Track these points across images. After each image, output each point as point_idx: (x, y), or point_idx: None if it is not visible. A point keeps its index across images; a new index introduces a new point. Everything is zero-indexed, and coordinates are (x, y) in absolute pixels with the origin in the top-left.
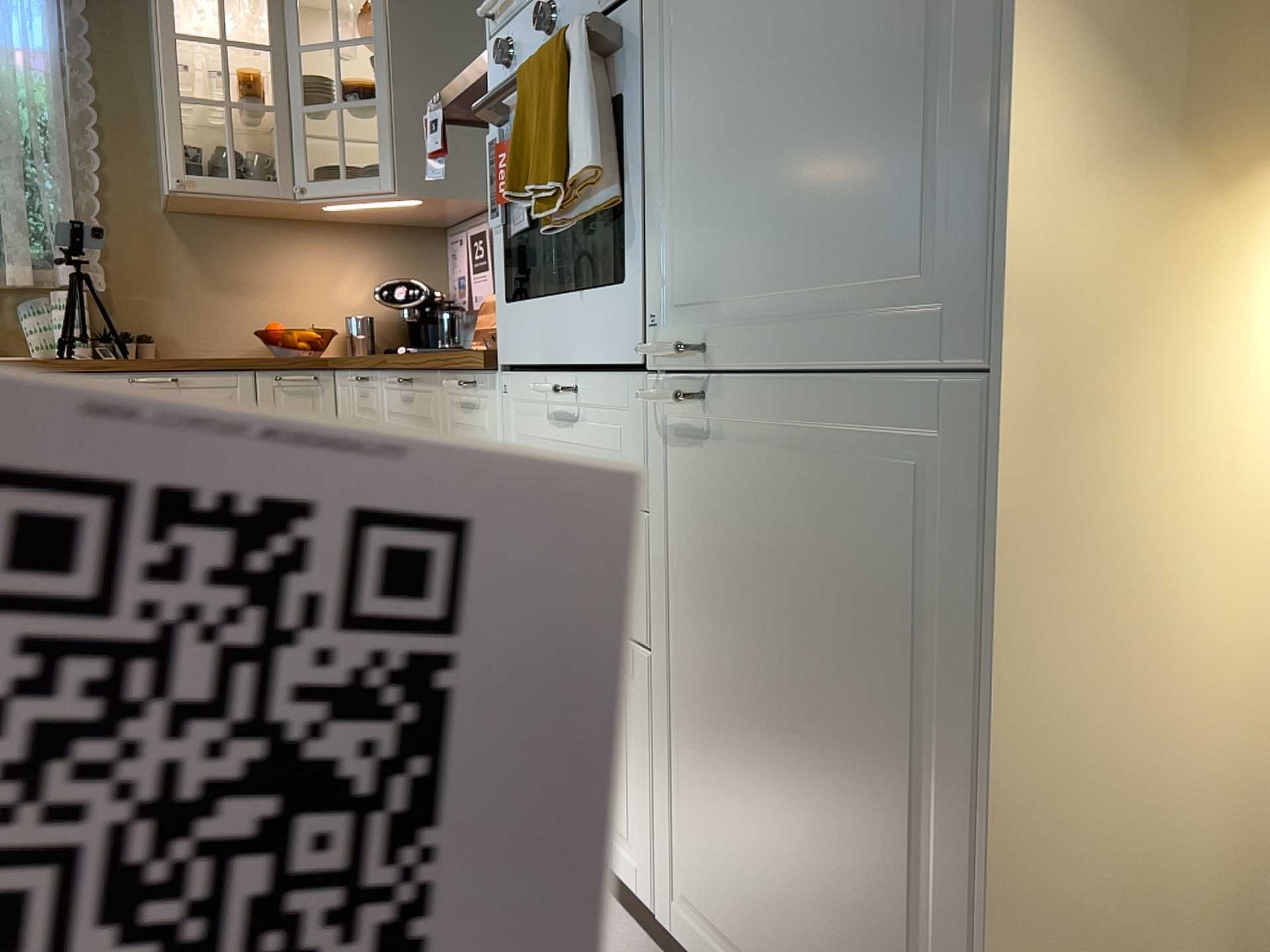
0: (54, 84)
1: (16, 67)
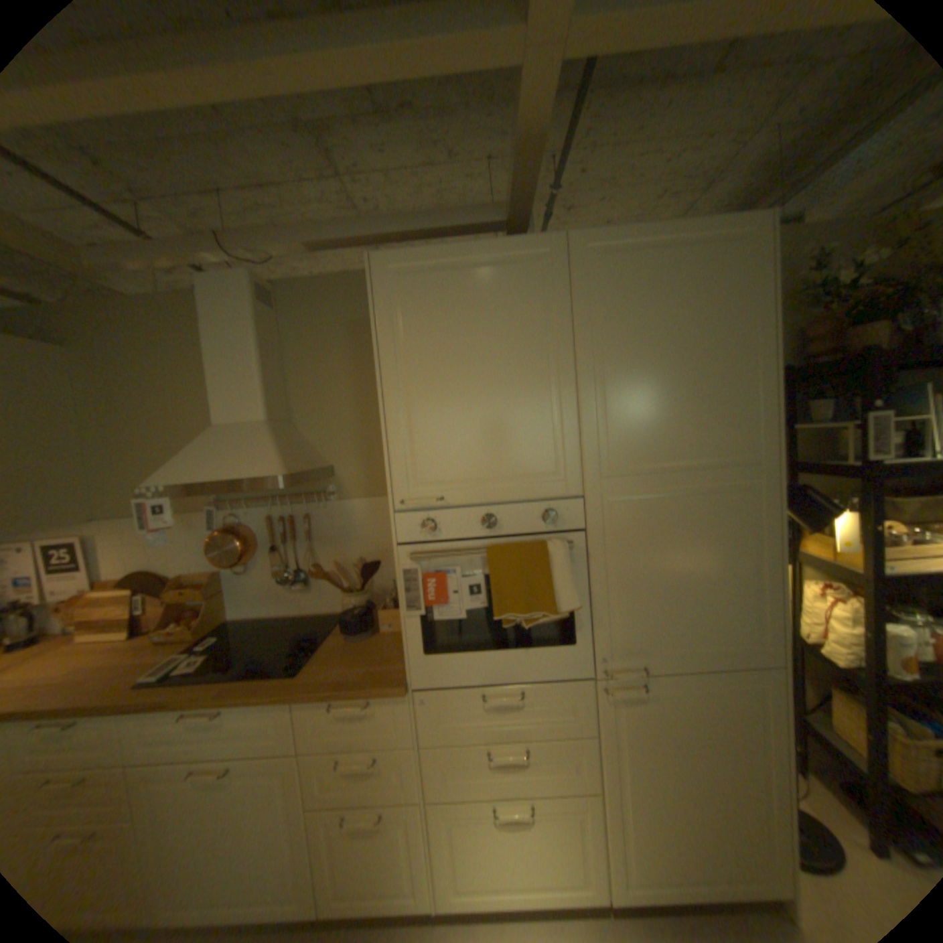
0: None
1: None
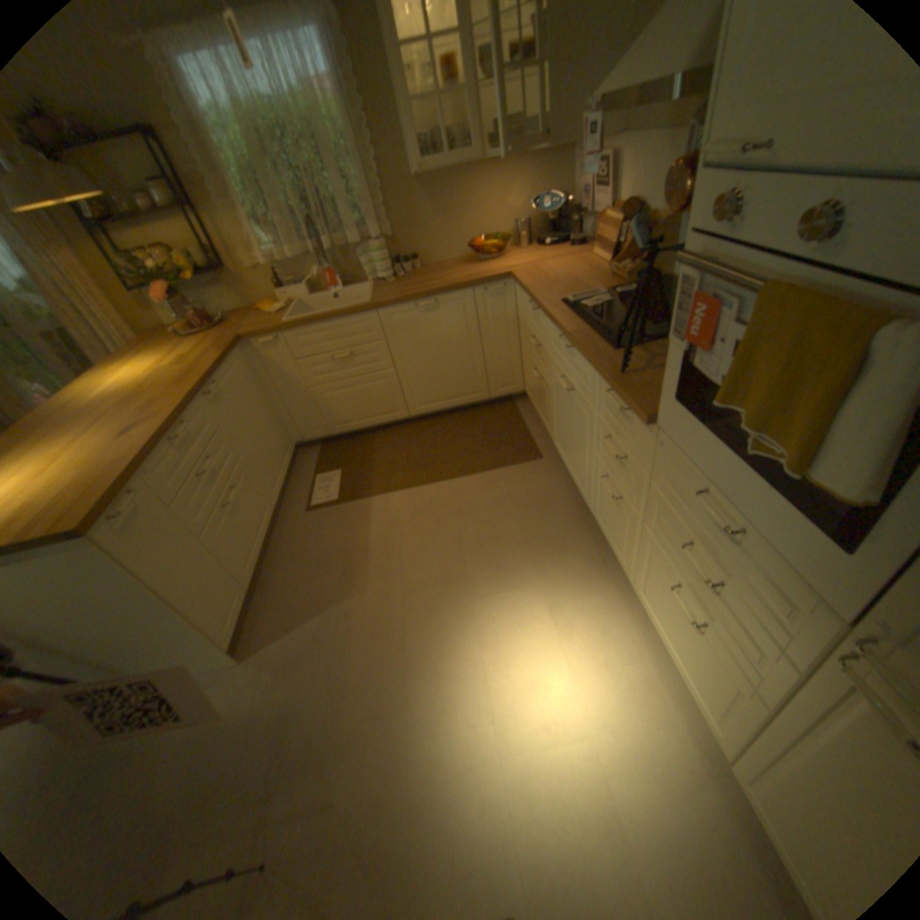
0: (338, 101)
1: (316, 93)
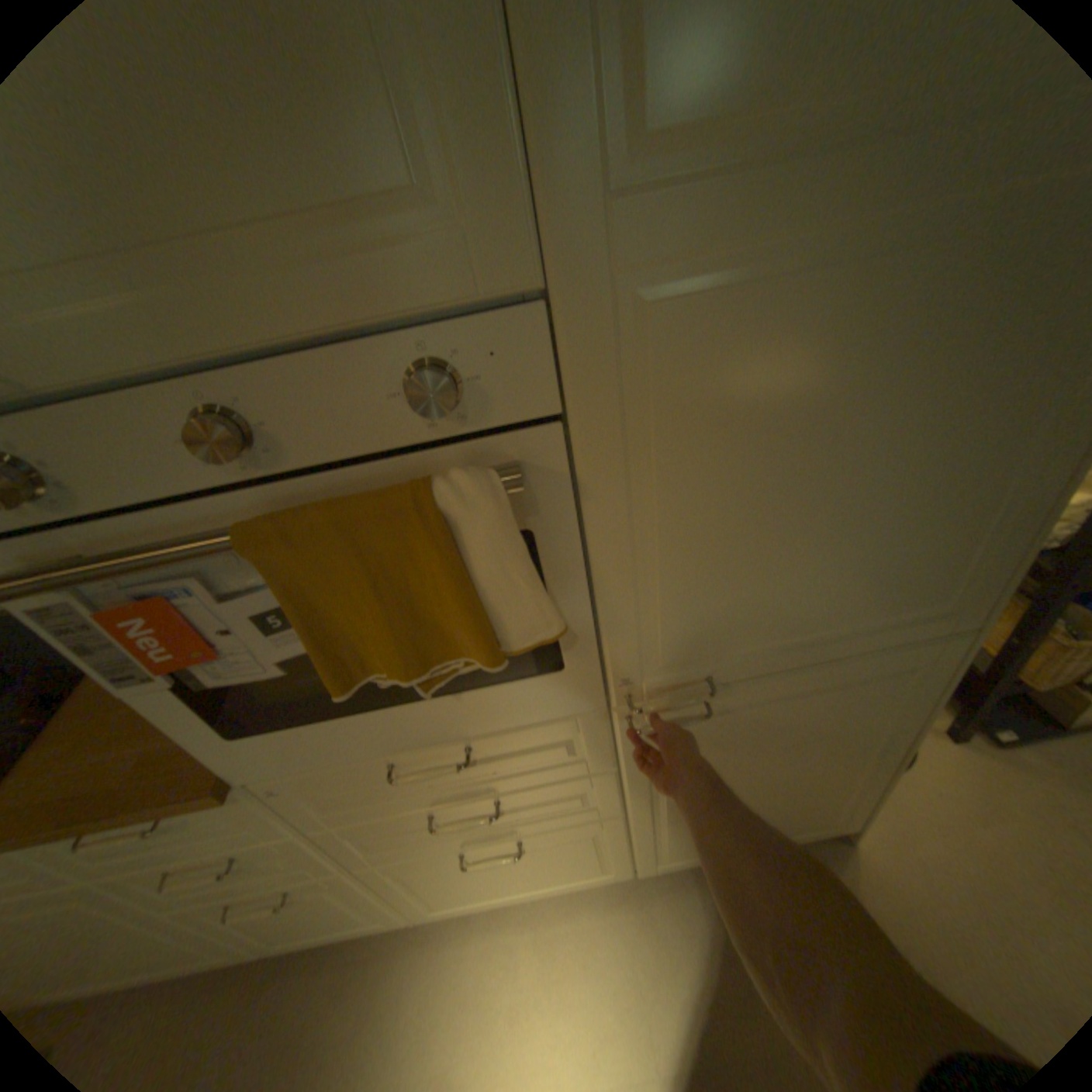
0: None
1: None
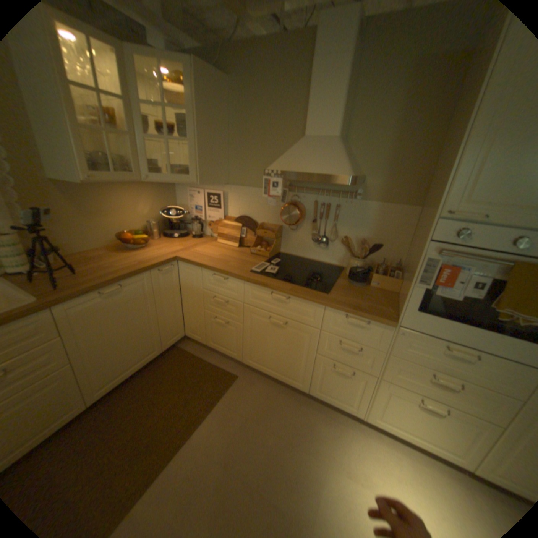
0: None
1: None
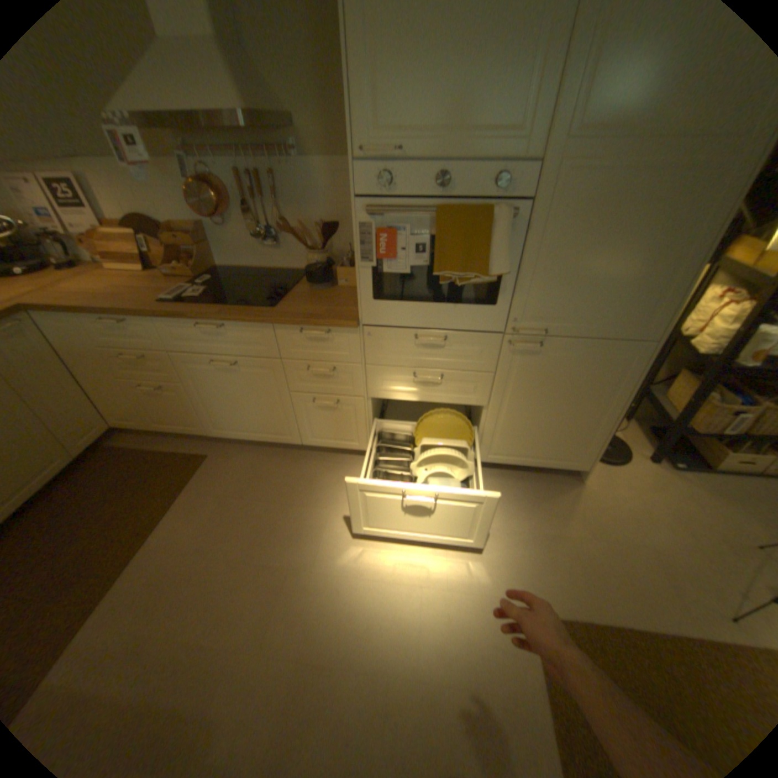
0: None
1: None
